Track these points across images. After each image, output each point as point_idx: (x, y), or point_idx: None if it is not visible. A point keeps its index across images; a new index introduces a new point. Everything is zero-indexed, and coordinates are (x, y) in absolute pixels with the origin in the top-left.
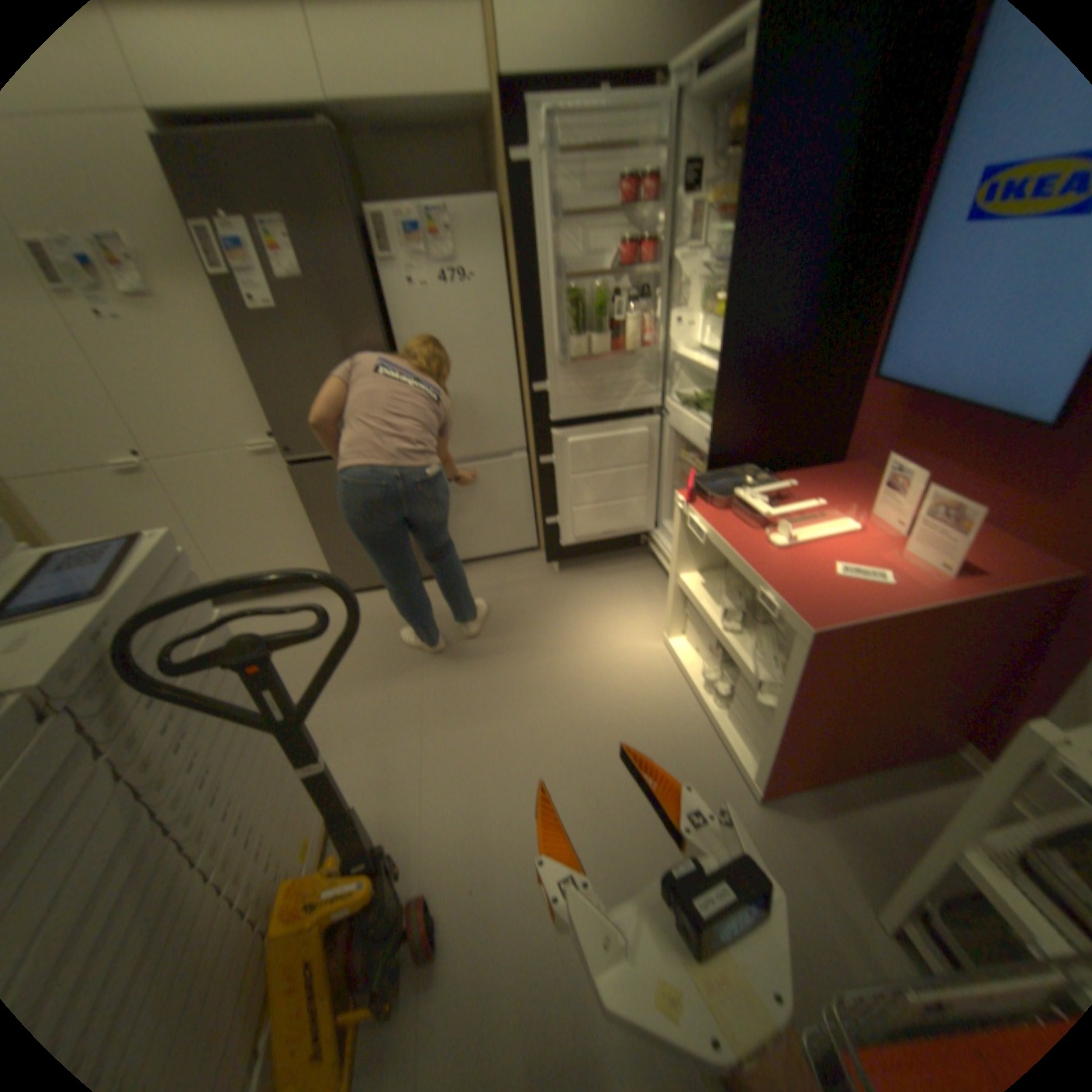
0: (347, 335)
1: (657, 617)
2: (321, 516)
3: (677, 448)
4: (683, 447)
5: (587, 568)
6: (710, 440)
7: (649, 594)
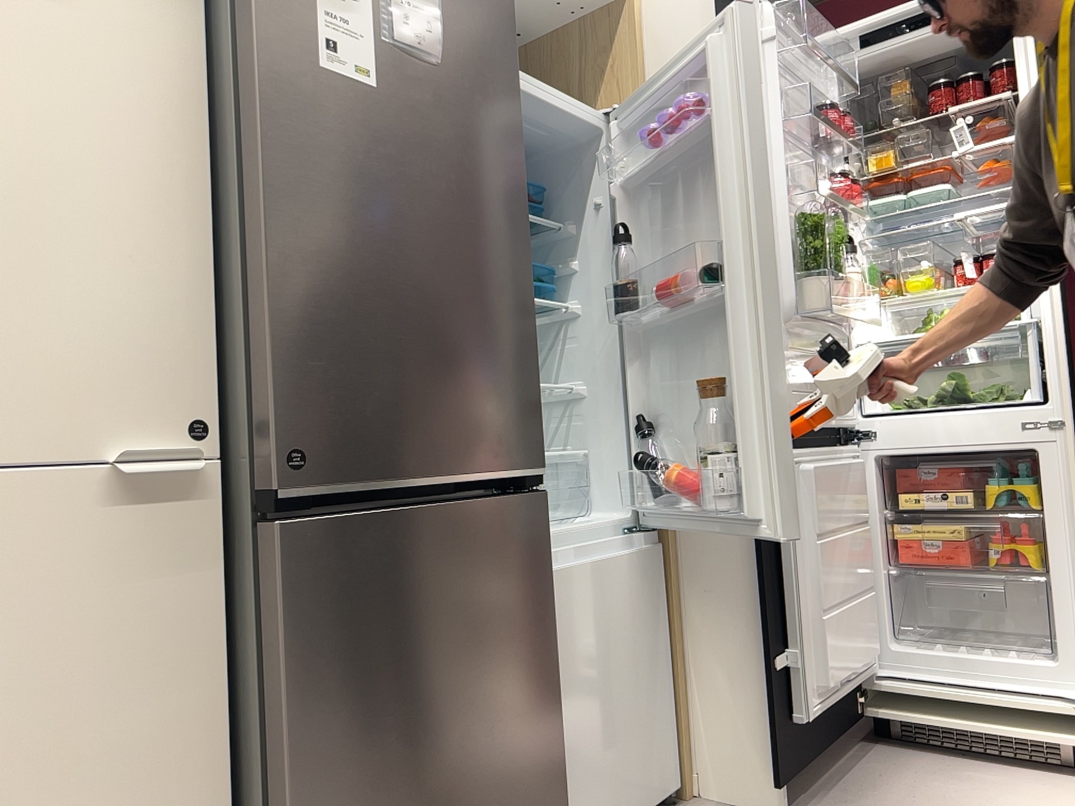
0: (479, 193)
1: (1060, 801)
2: (319, 711)
3: (883, 494)
4: (889, 492)
5: (813, 788)
6: (1031, 418)
7: (978, 780)
